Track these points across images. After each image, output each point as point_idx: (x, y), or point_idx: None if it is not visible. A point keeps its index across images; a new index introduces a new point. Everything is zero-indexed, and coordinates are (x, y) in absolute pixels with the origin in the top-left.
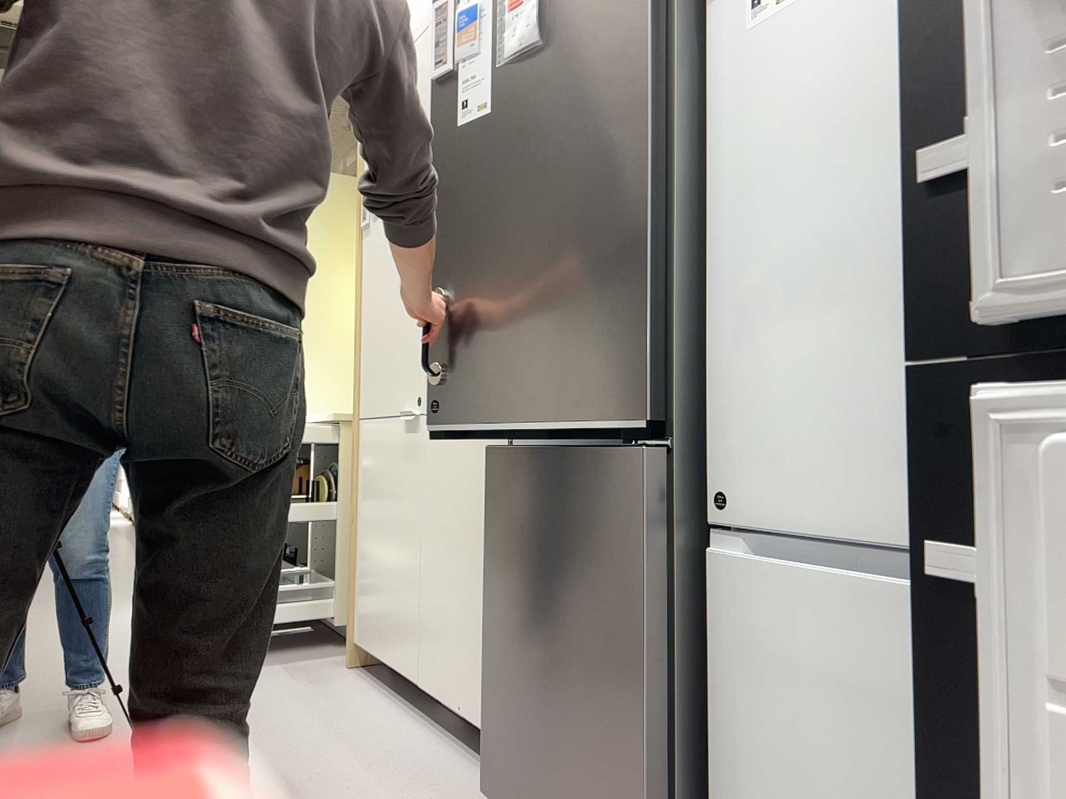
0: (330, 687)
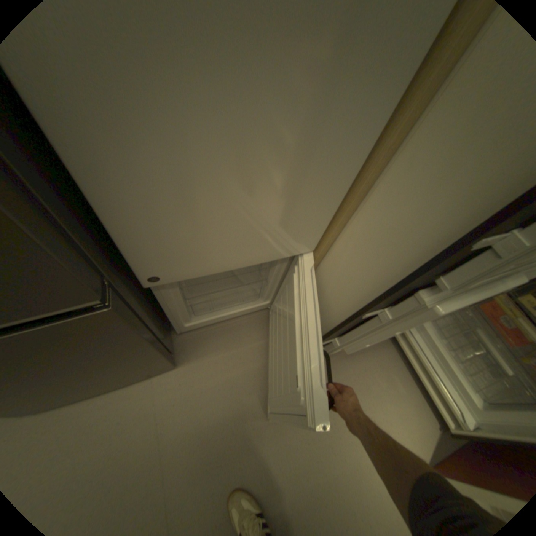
0: None
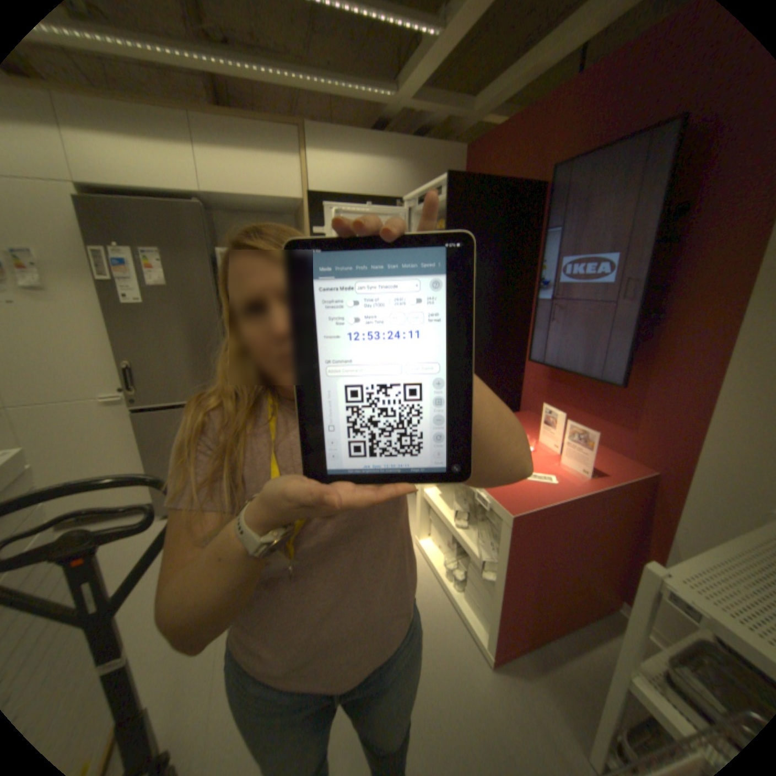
0: None
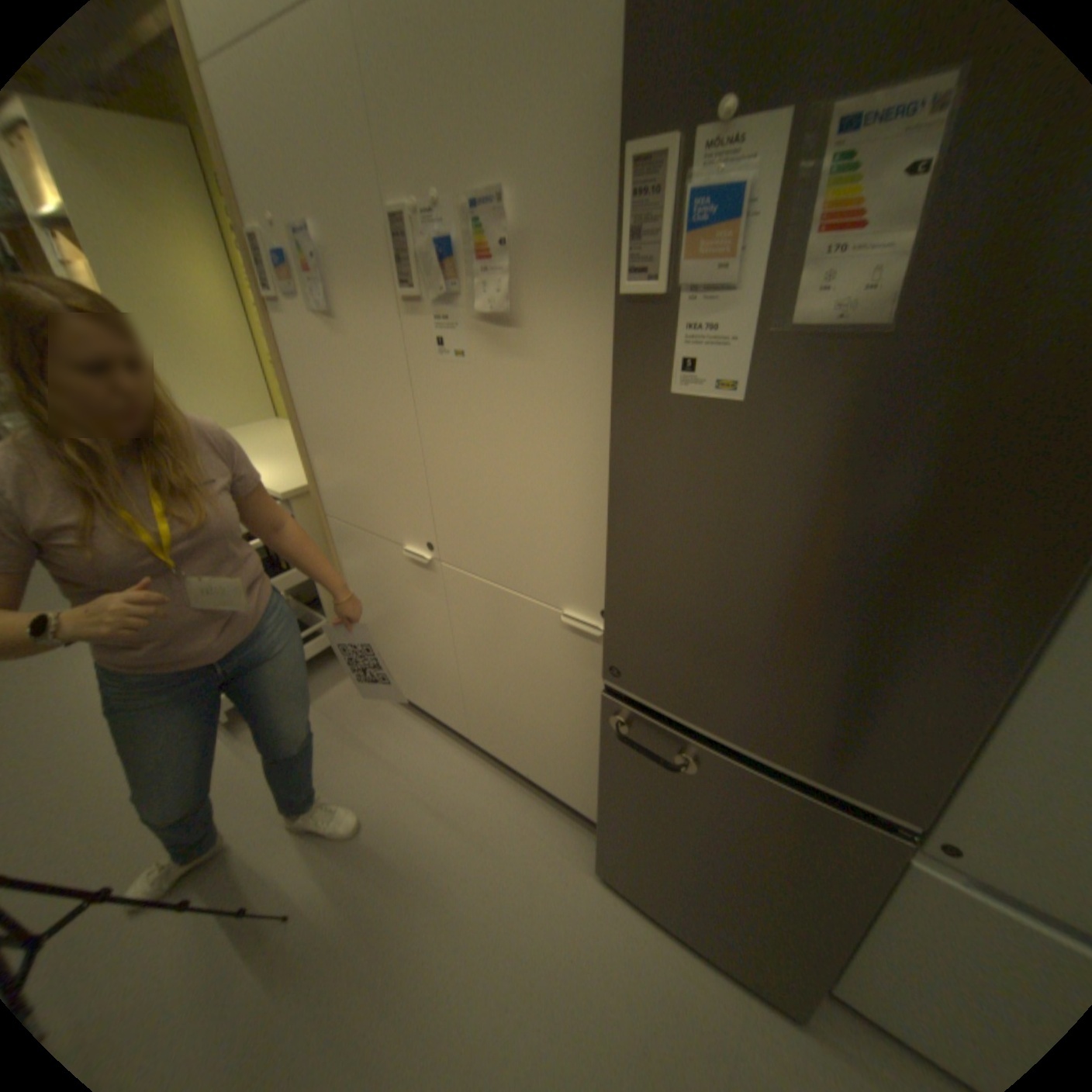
0: (374, 728)
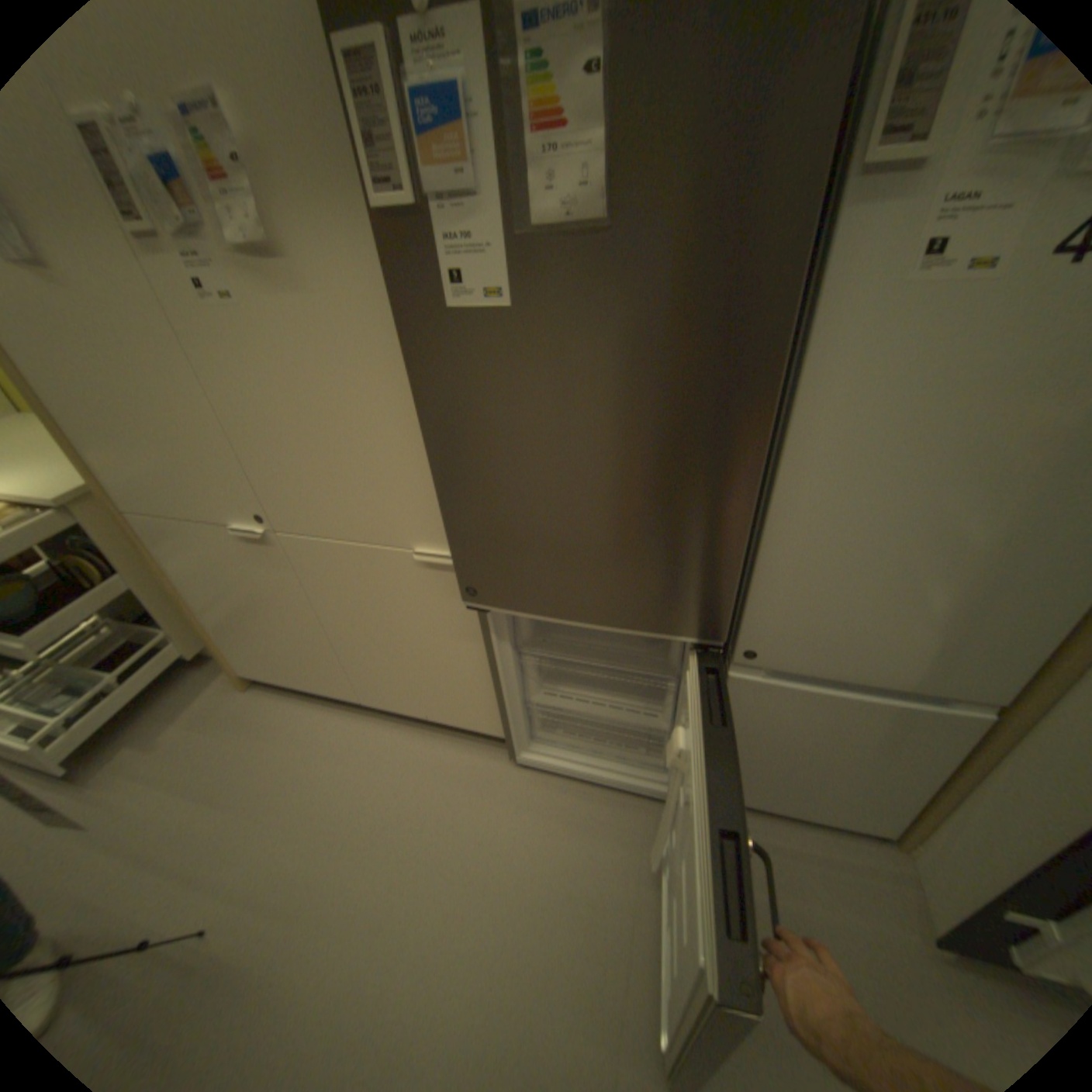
0: (253, 725)
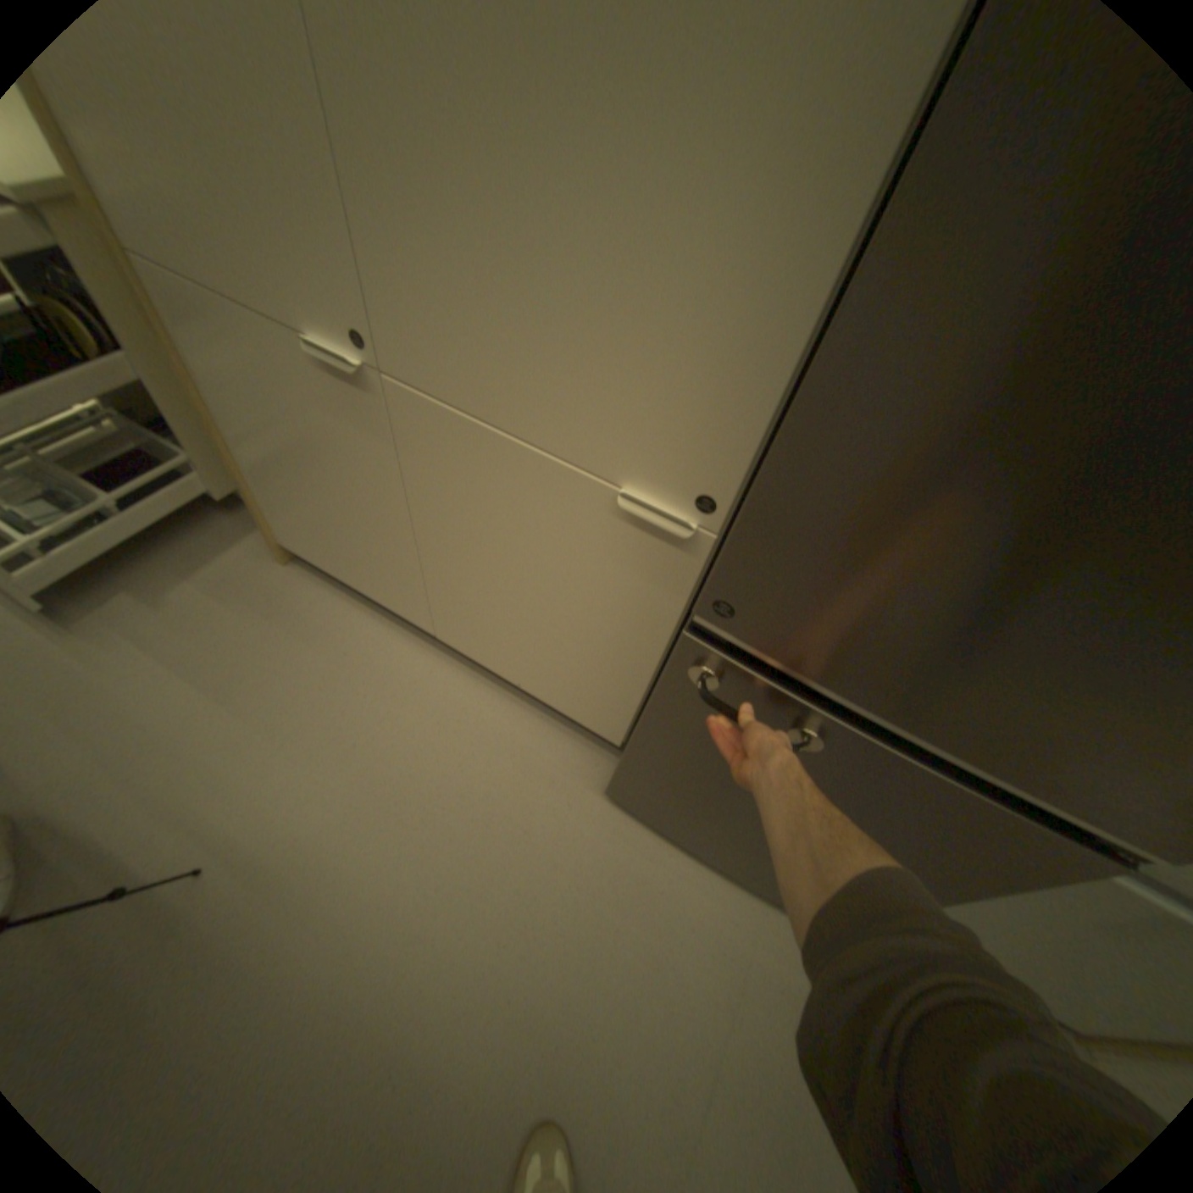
0: (292, 615)
